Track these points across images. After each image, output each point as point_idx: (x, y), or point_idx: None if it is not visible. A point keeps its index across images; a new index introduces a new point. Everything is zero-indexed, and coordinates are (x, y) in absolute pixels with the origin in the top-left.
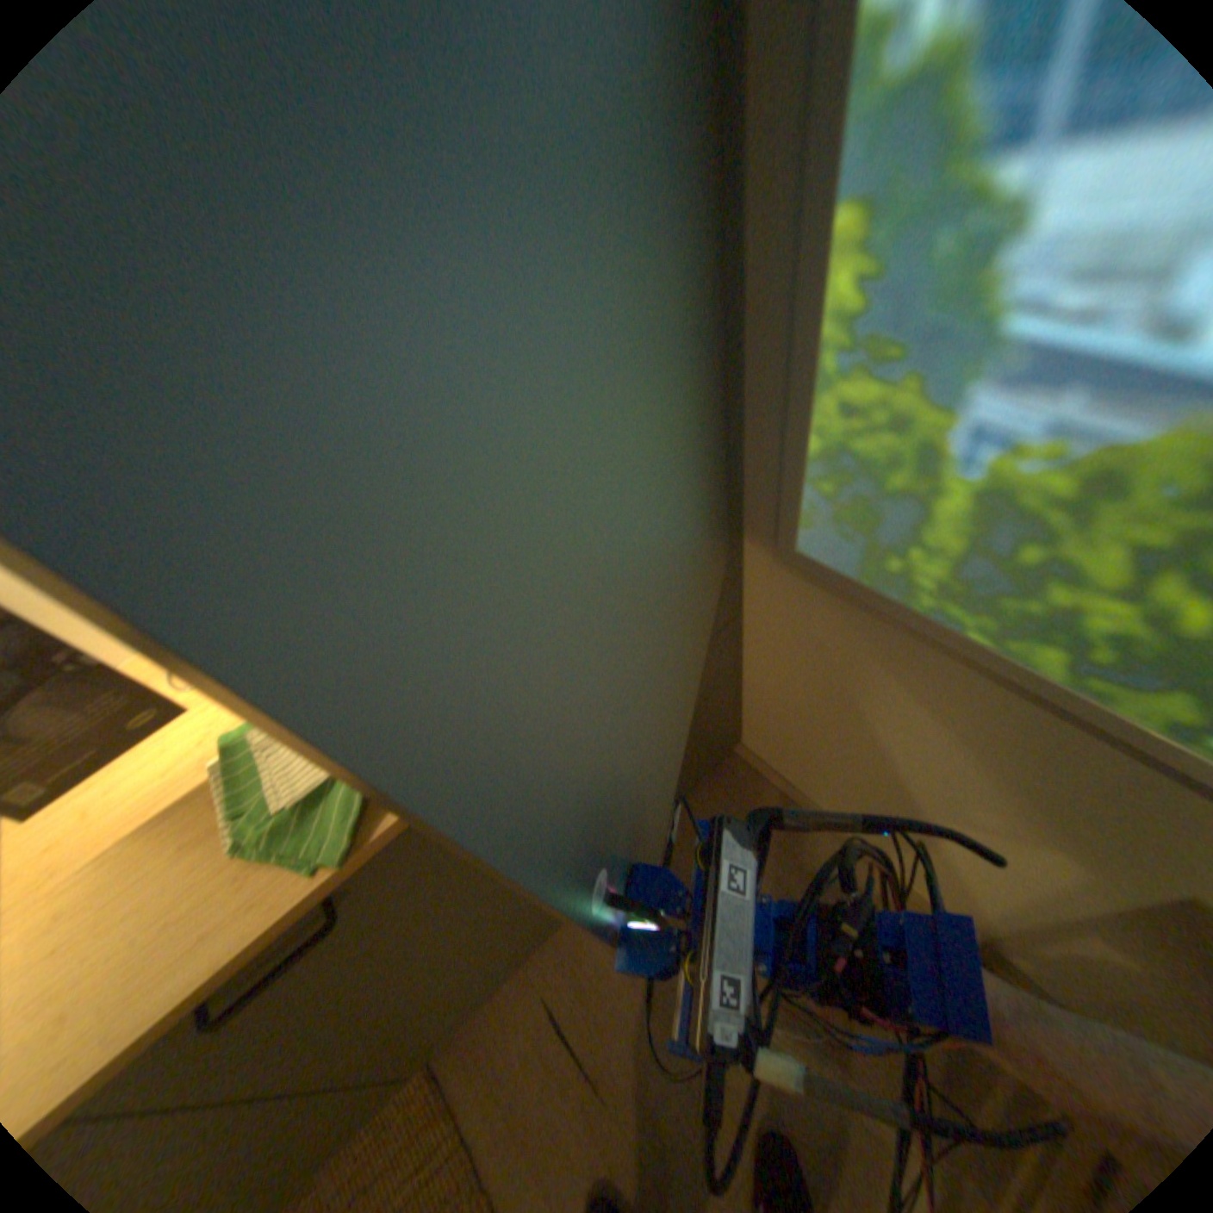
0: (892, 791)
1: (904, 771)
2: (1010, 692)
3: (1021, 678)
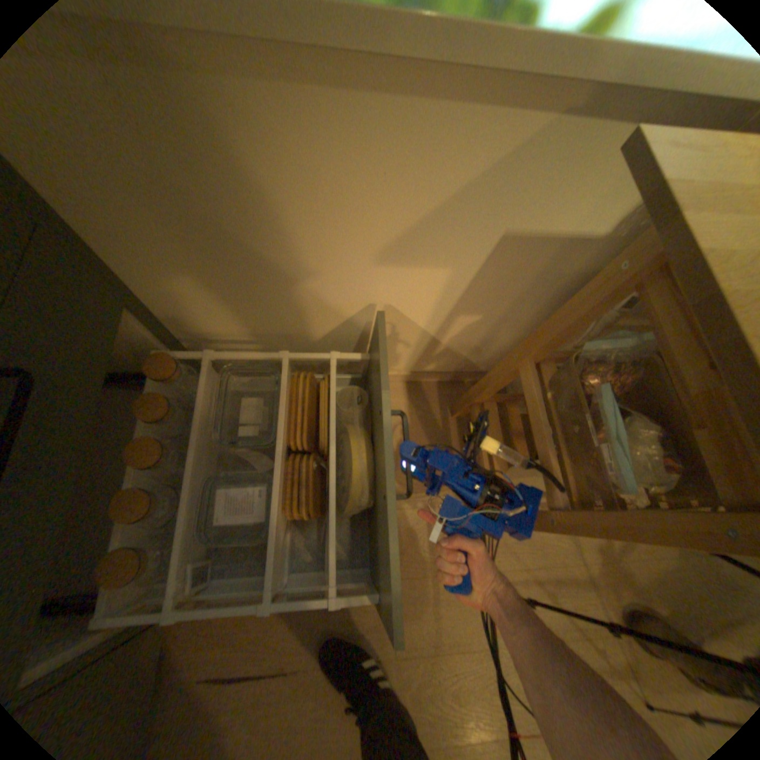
0: (319, 314)
1: (317, 288)
2: (347, 91)
3: (348, 53)
